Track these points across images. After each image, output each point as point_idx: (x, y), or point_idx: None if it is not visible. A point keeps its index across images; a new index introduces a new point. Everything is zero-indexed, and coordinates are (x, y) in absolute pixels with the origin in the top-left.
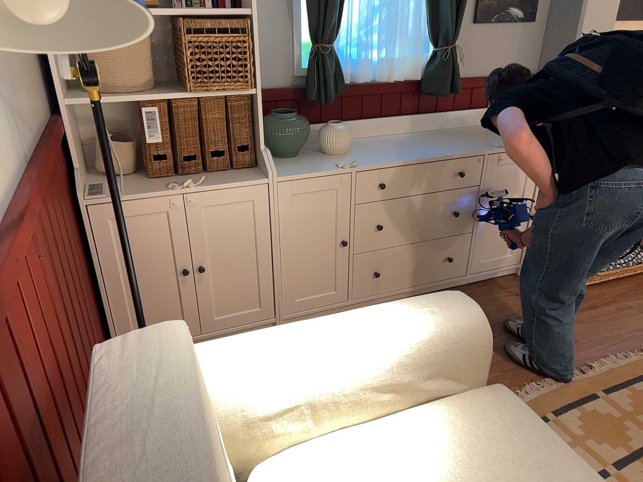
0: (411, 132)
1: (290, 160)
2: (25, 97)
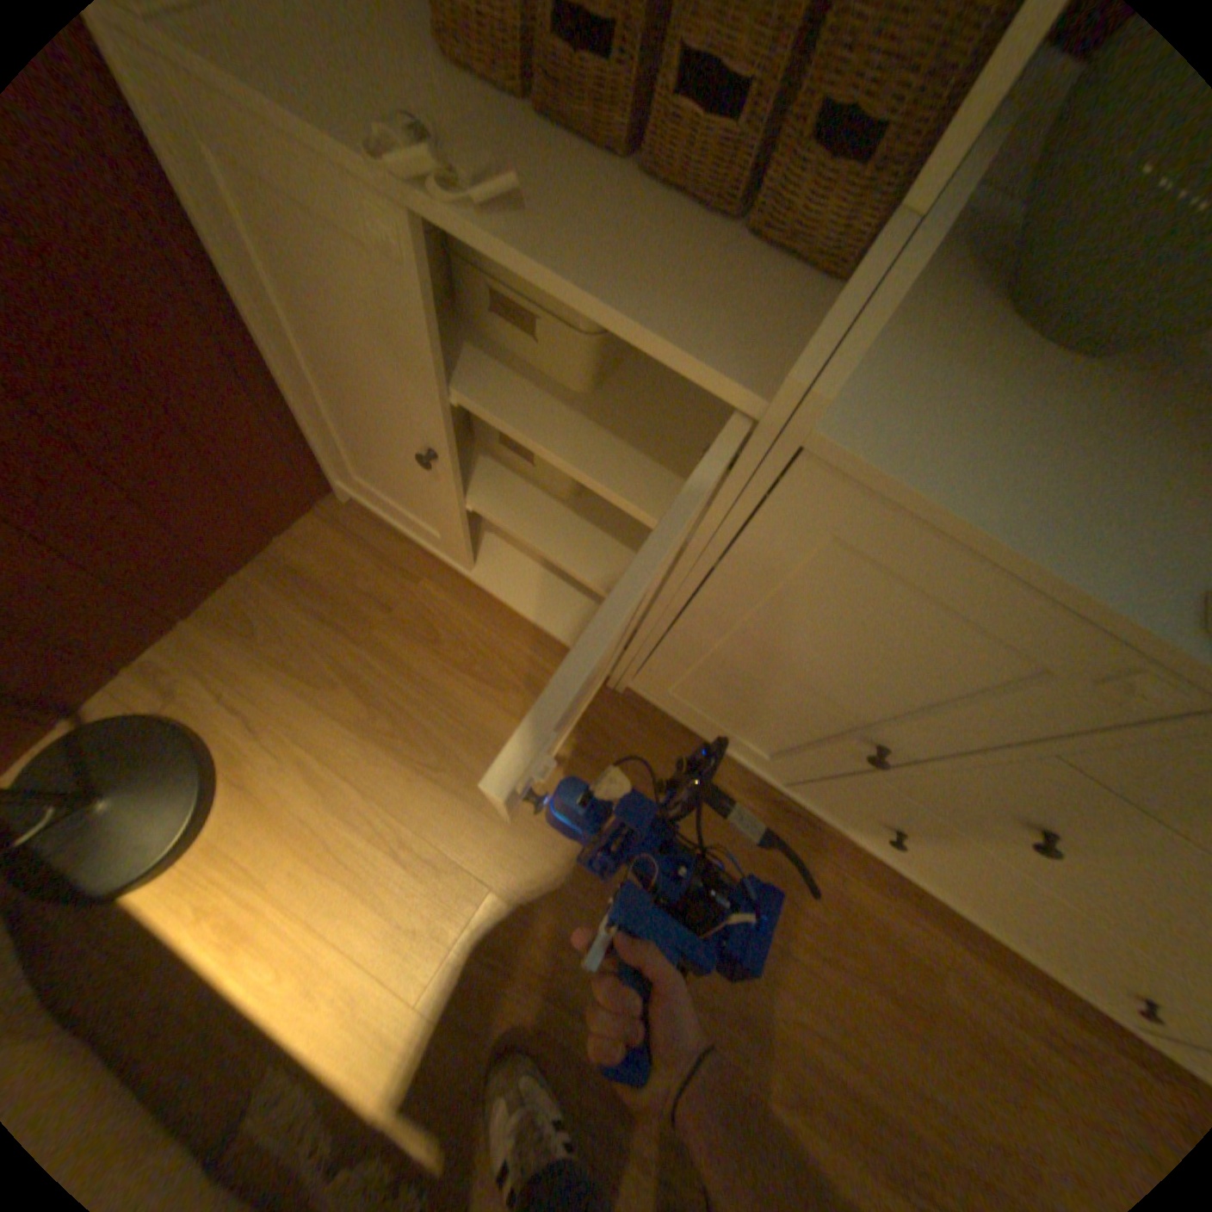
0: None
1: (1048, 361)
2: None
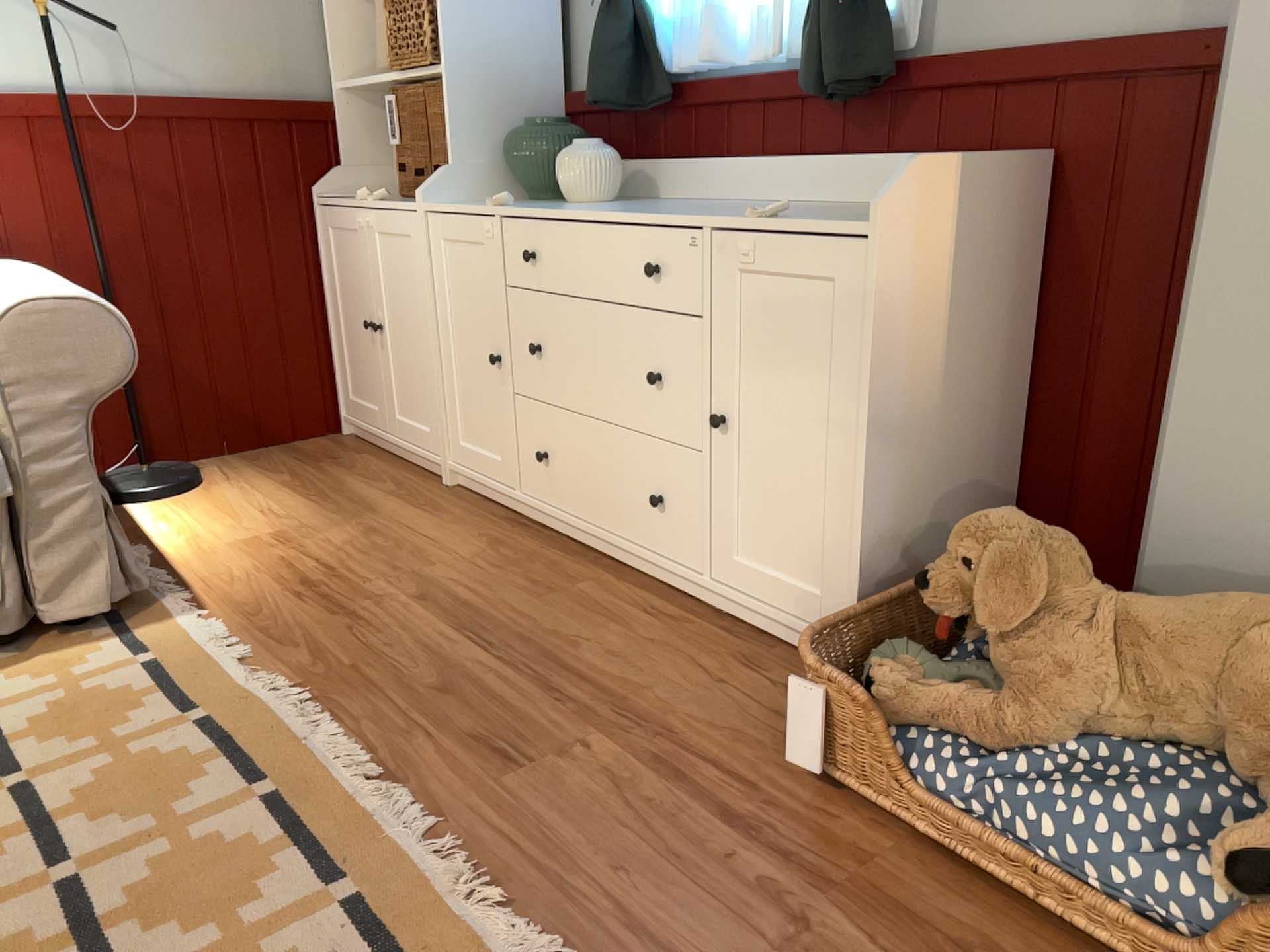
0: (800, 203)
1: (516, 203)
2: (206, 56)
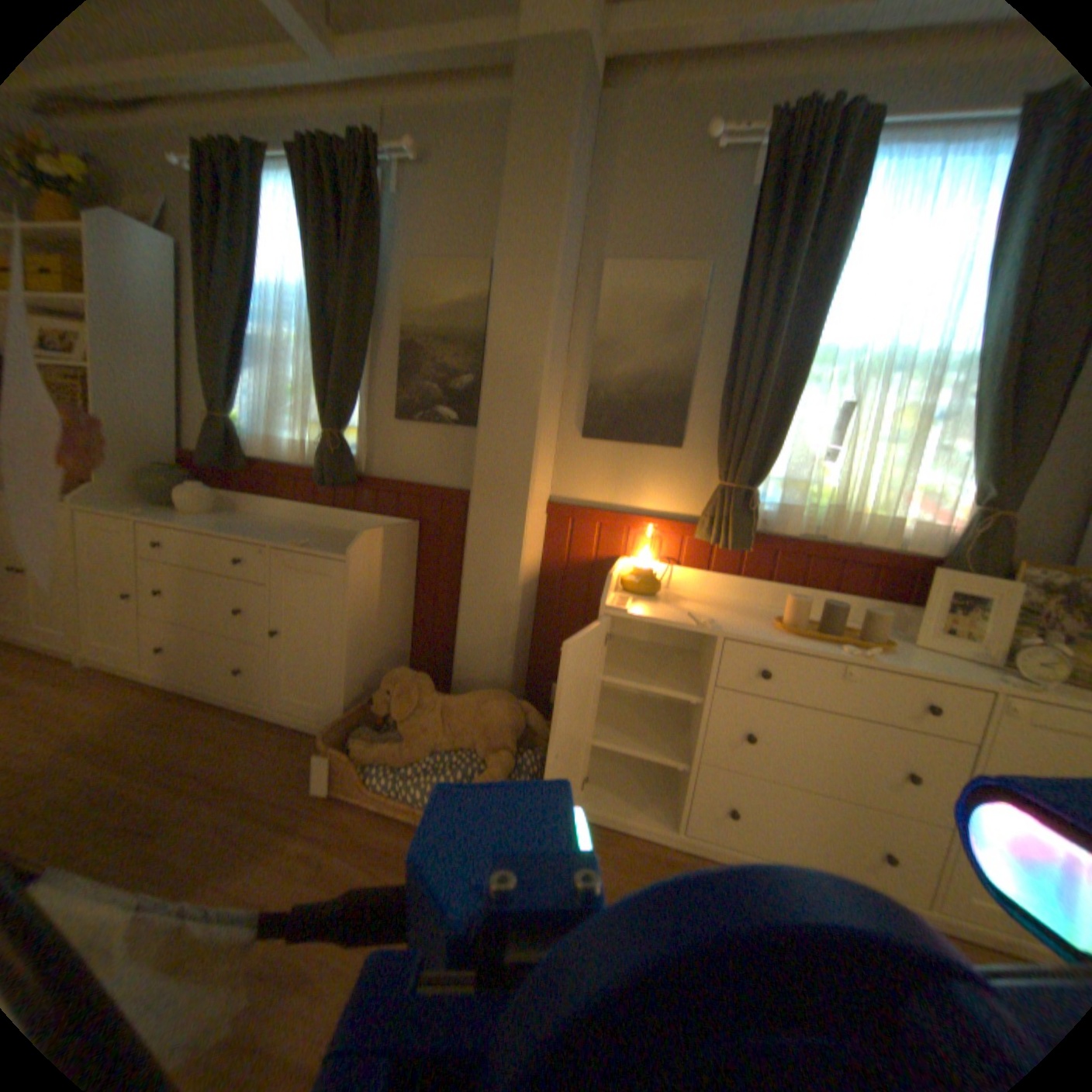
0: (316, 526)
1: (144, 507)
2: None
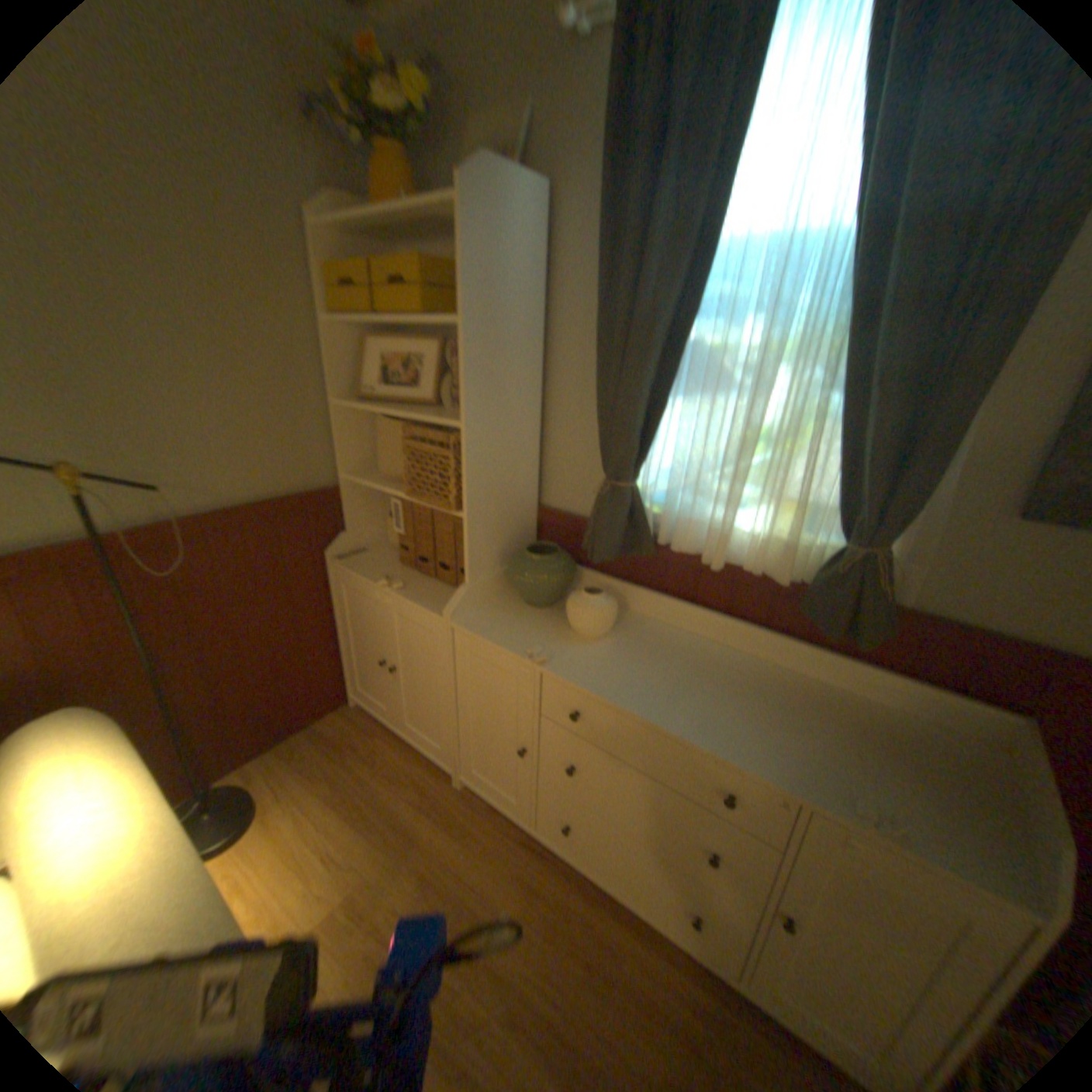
0: (776, 665)
1: (522, 610)
2: (233, 467)
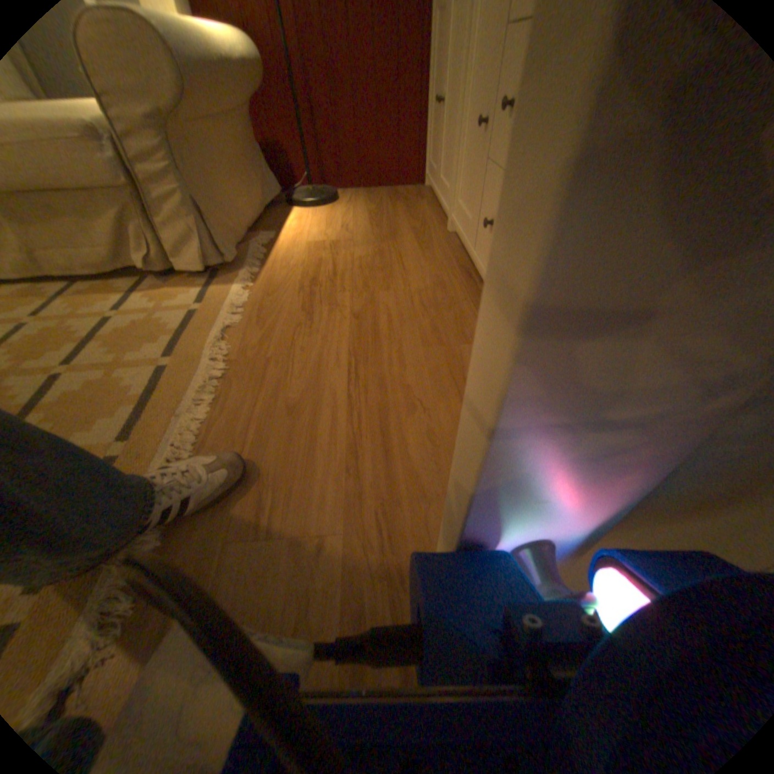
0: None
1: None
2: None
